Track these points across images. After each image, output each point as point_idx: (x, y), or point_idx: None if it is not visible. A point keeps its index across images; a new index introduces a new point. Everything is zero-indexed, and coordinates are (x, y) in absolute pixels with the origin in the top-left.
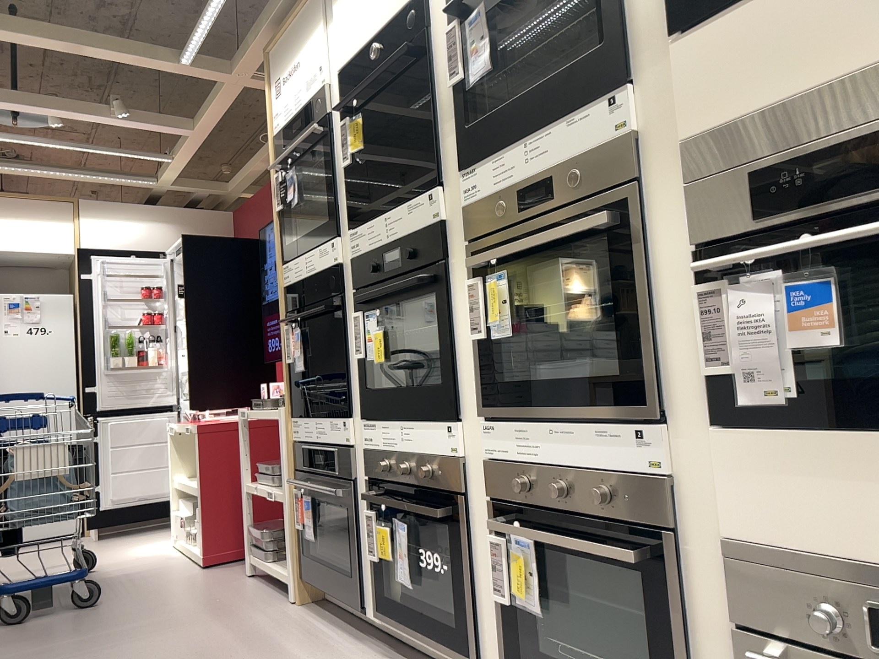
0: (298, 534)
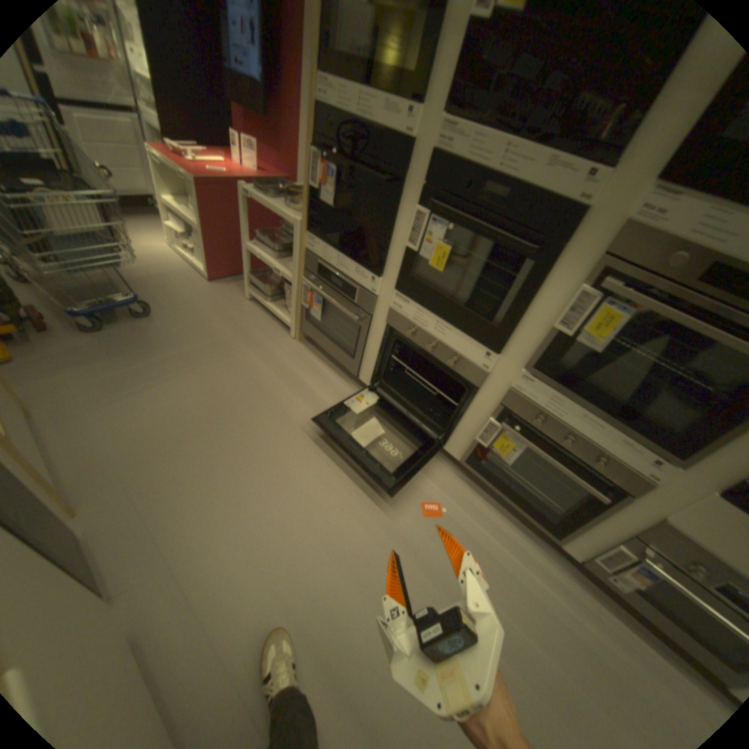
0: (304, 308)
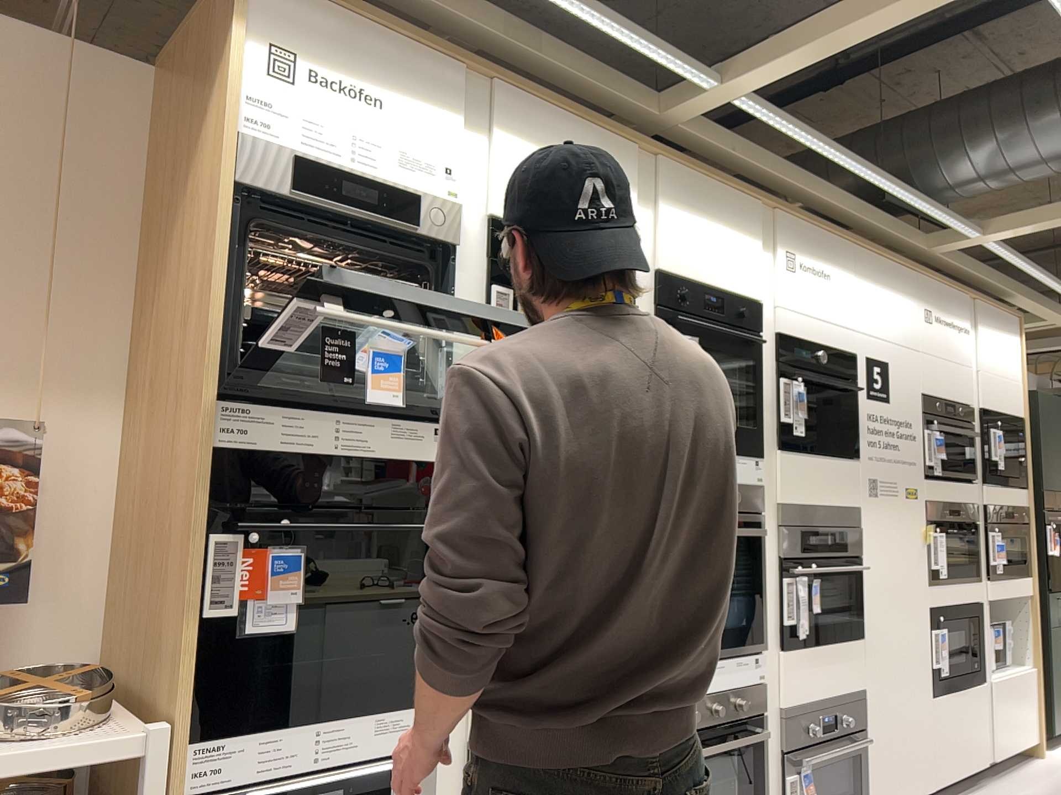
0: None
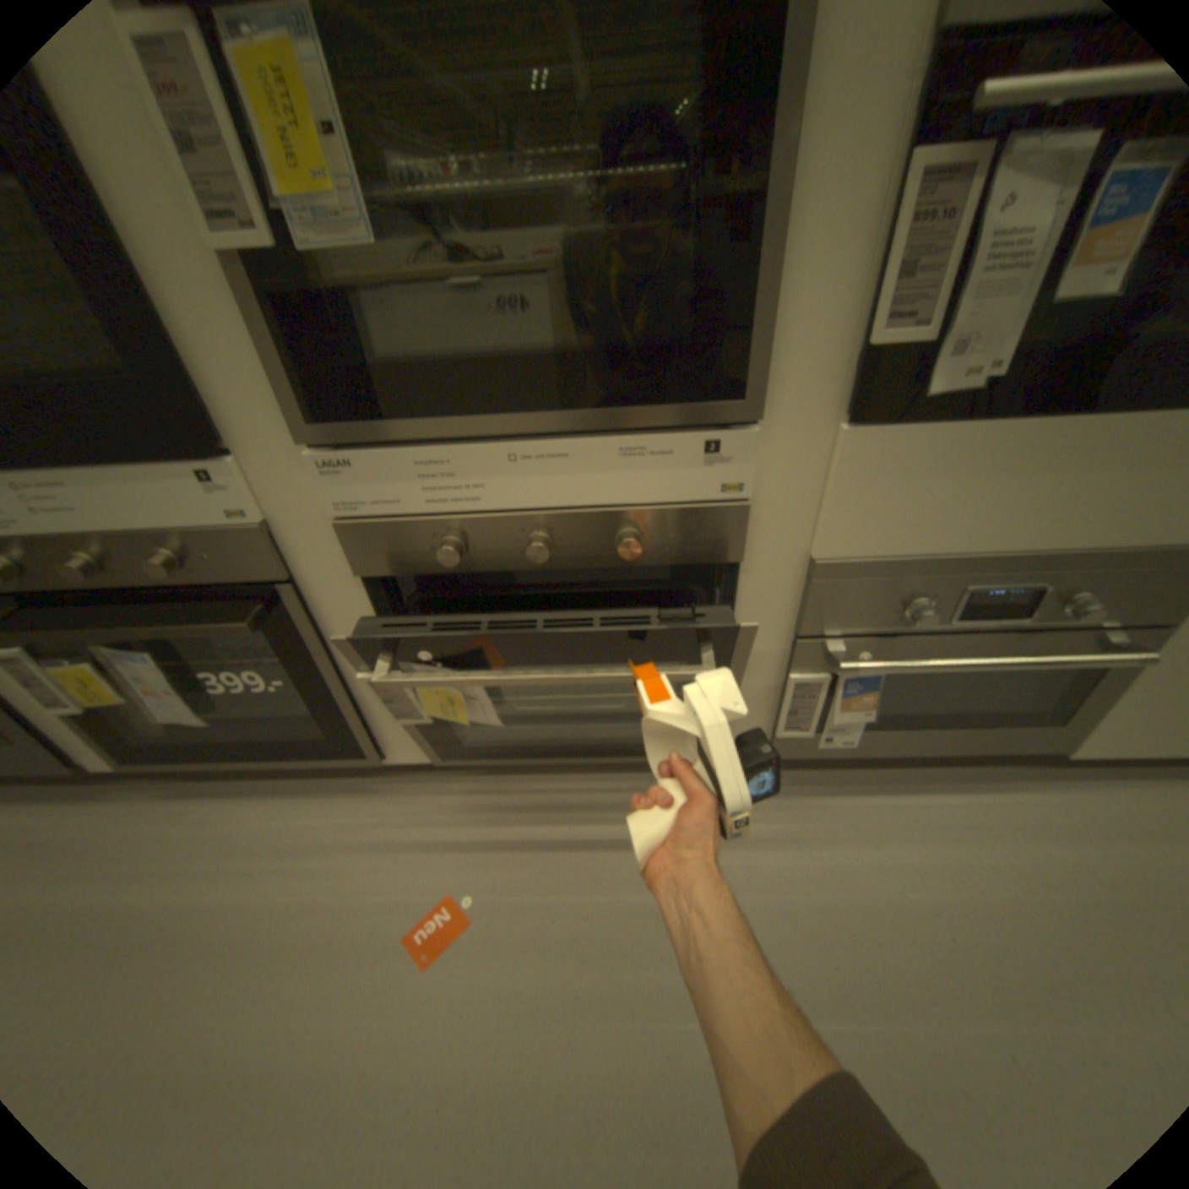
0: None
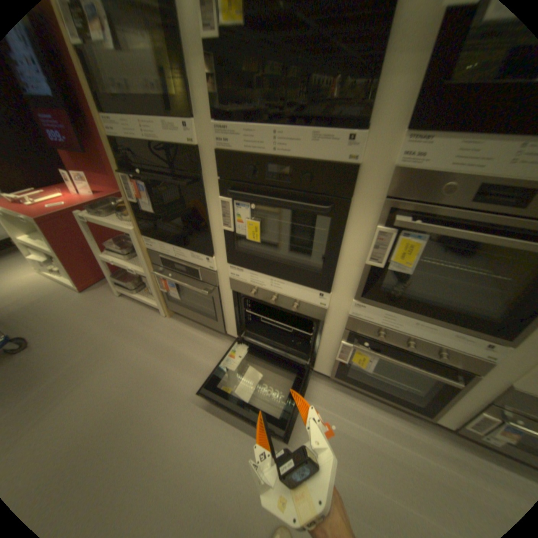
0: (163, 292)
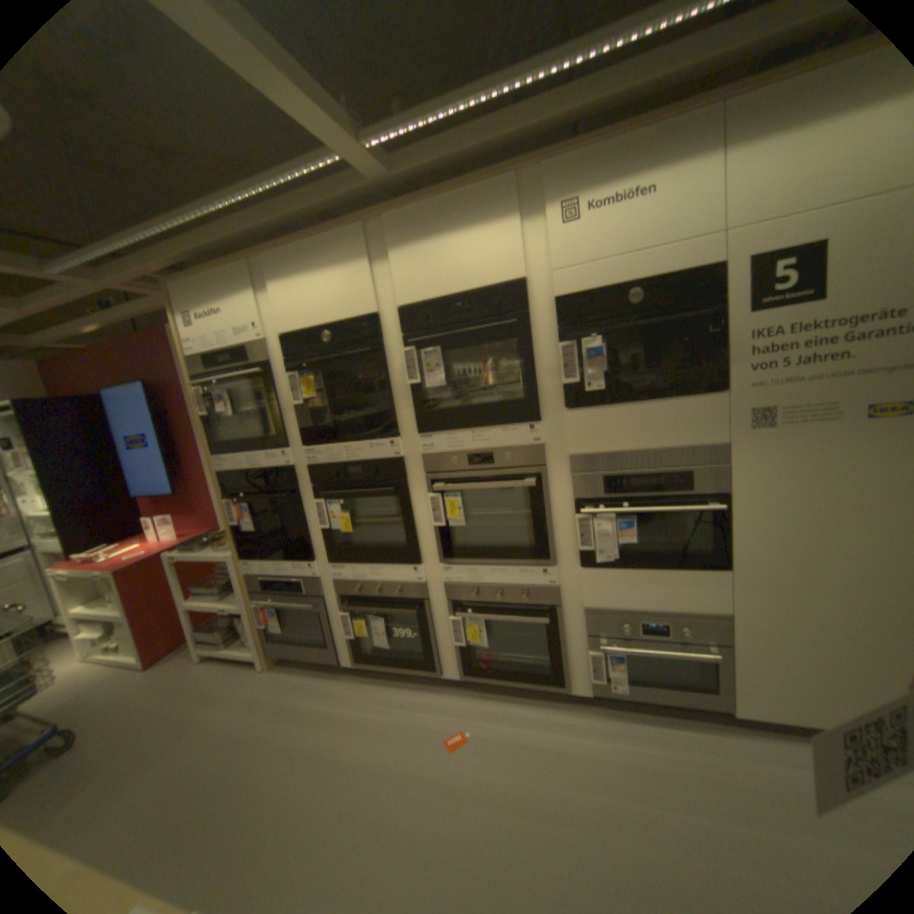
0: (260, 632)
